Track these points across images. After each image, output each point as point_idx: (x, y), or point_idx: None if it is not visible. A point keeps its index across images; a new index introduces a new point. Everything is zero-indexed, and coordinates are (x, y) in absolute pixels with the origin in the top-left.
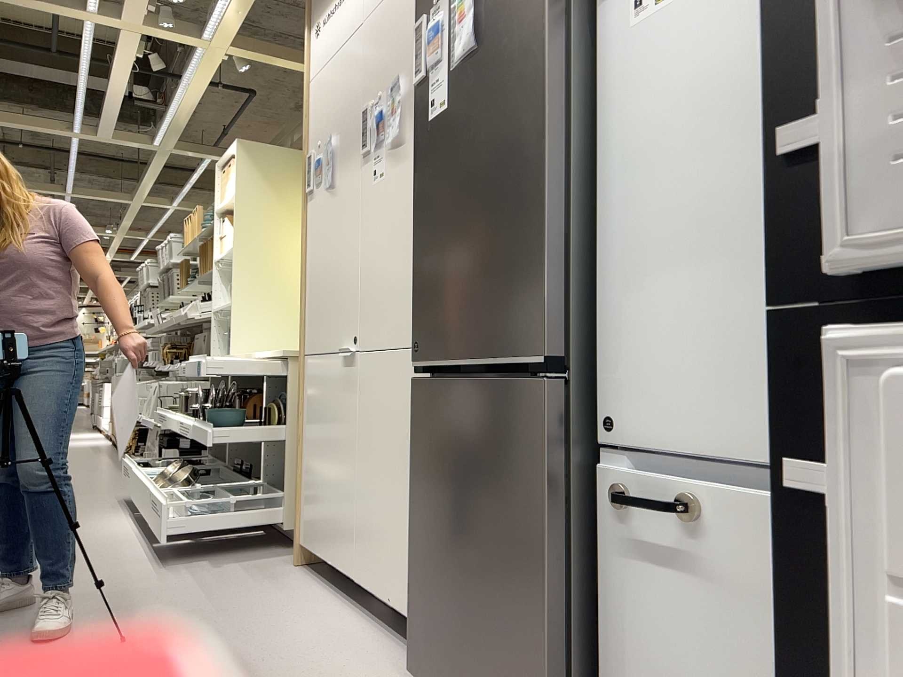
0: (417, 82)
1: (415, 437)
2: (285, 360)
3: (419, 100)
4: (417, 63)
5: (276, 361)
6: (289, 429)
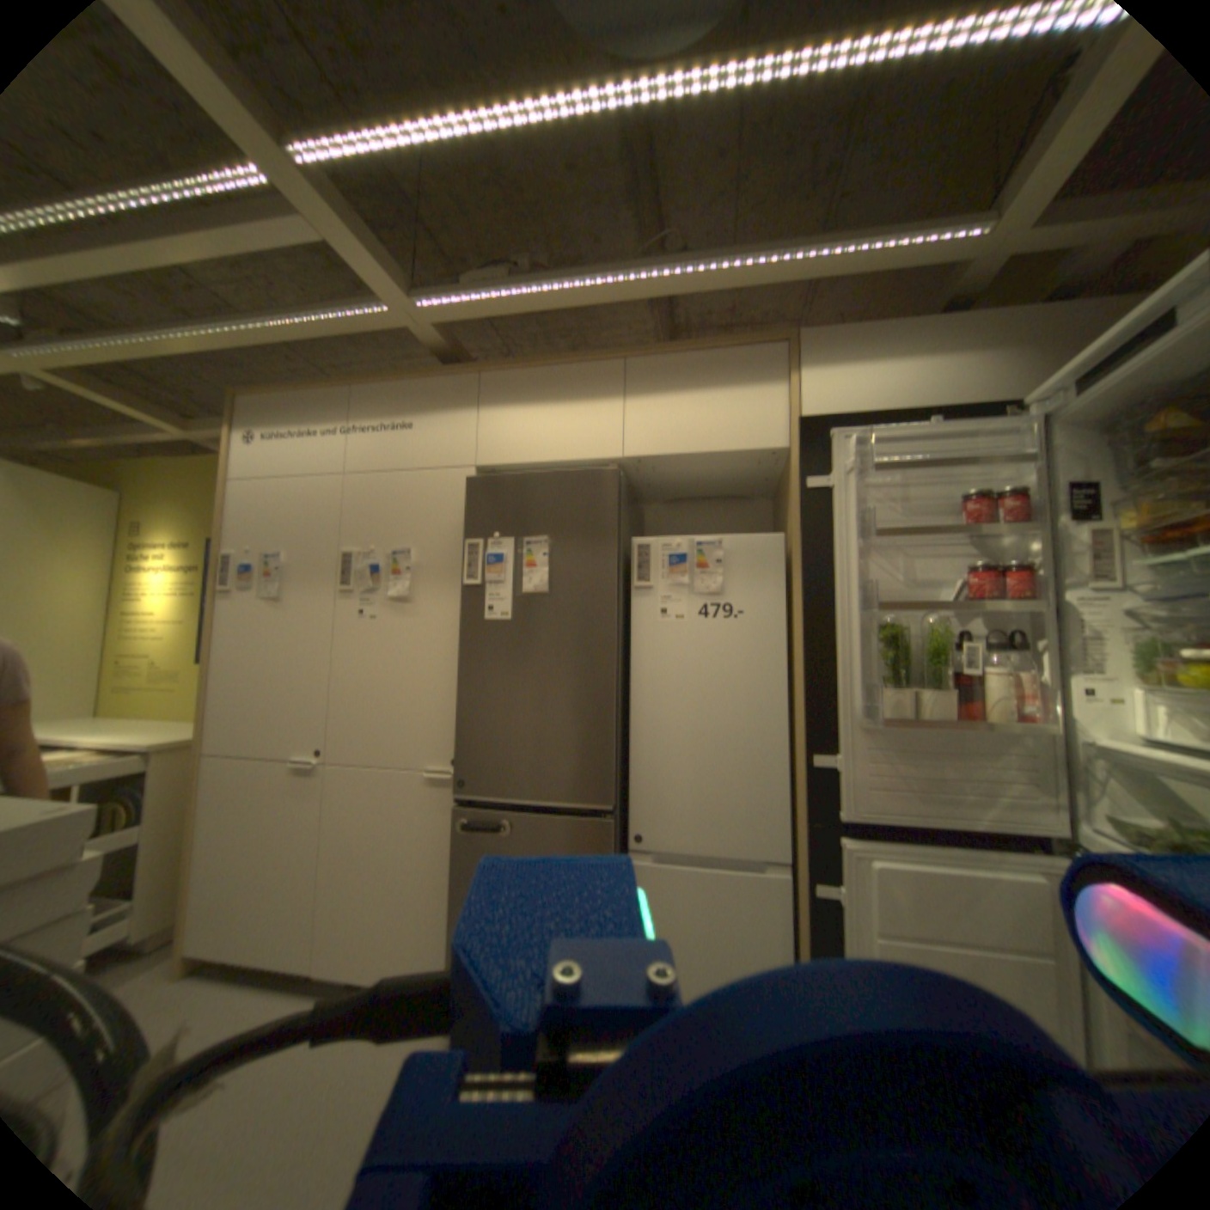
0: (468, 584)
1: (458, 852)
2: (138, 755)
3: (468, 598)
4: (469, 571)
5: (113, 755)
6: (146, 832)
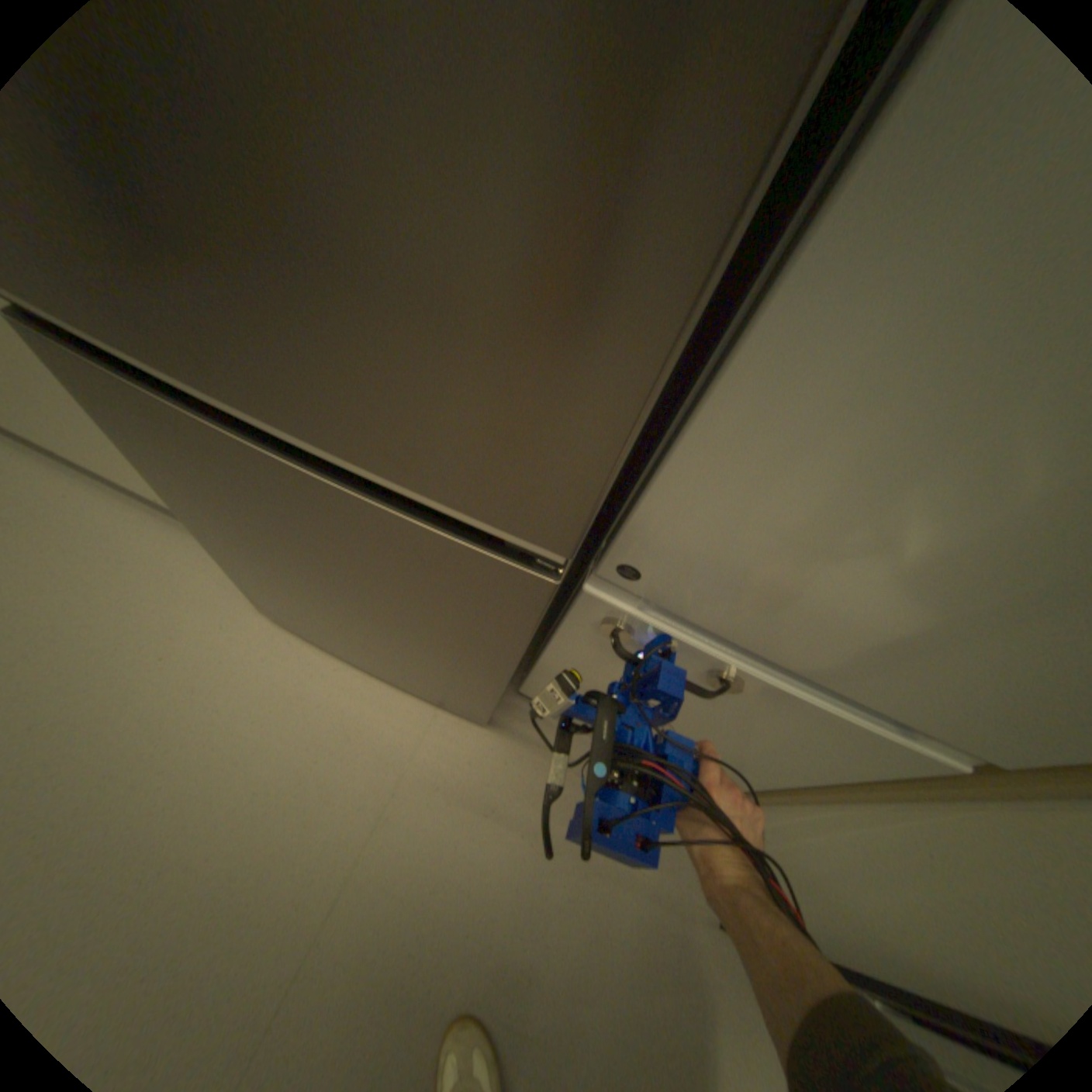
0: None
1: (114, 431)
2: None
3: None
4: None
5: None
6: None
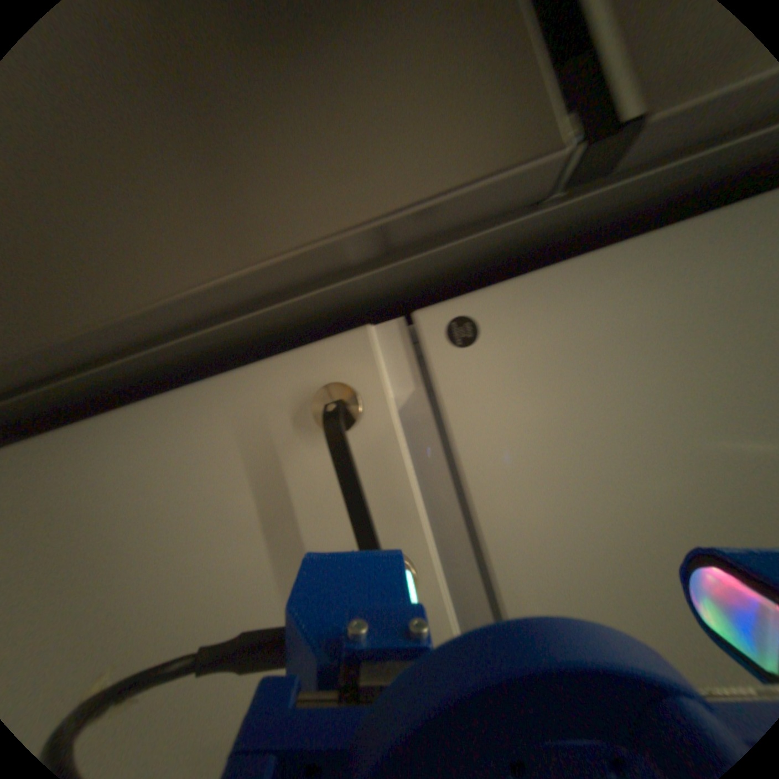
0: None
1: None
2: None
3: None
4: None
5: None
6: None
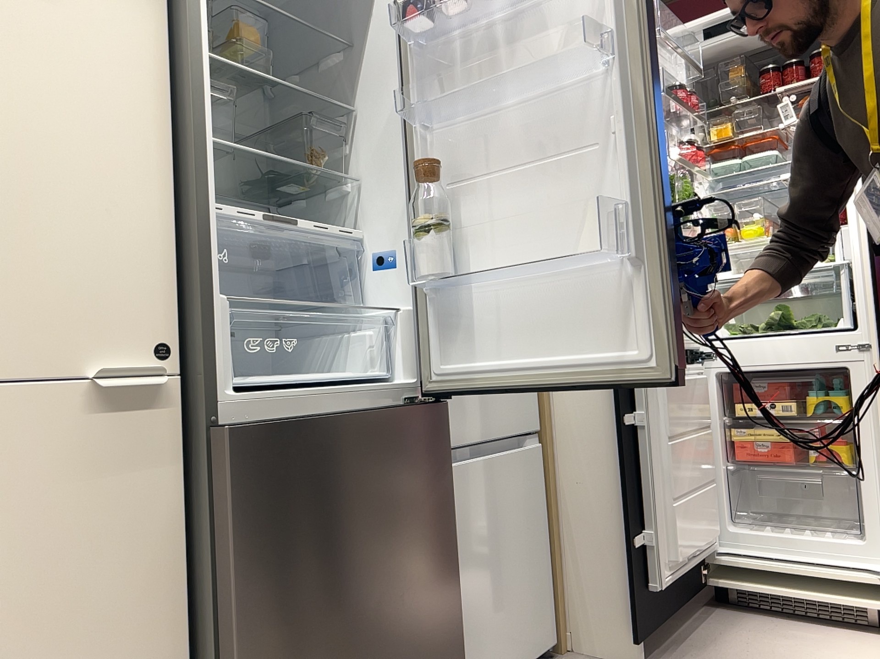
0: None
1: (243, 516)
2: None
3: None
4: None
5: None
6: None
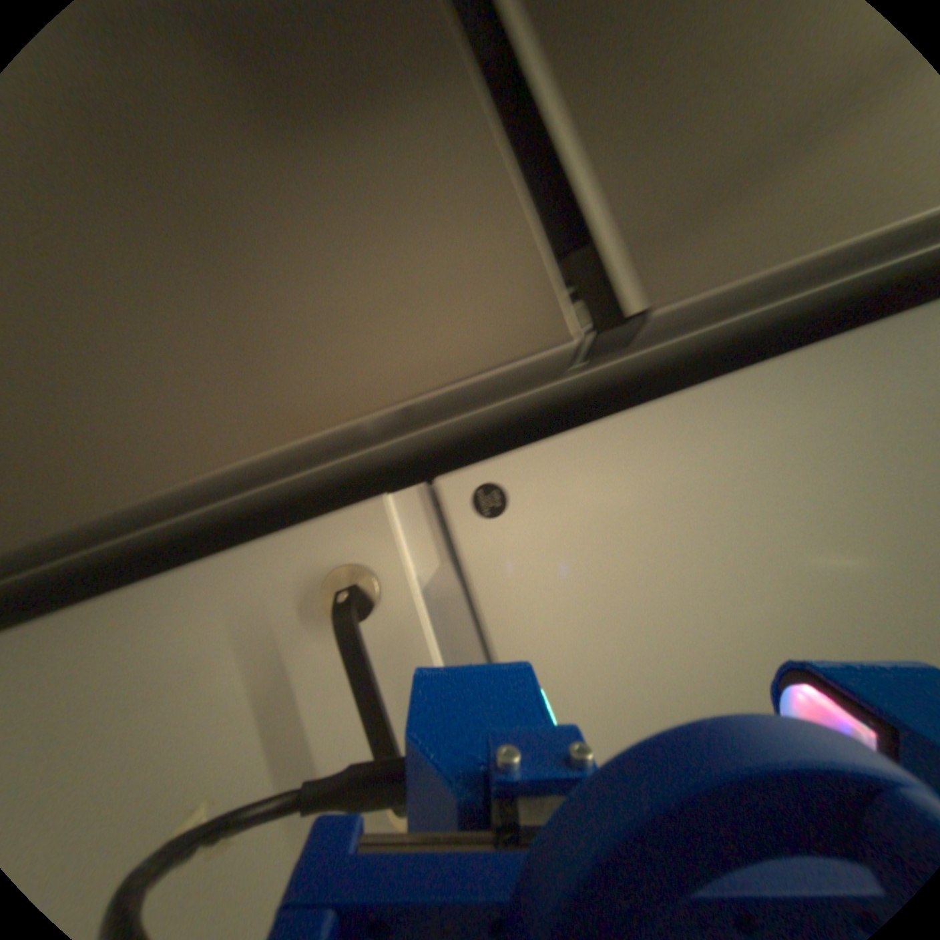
0: None
1: None
2: None
3: None
4: None
5: None
6: None
